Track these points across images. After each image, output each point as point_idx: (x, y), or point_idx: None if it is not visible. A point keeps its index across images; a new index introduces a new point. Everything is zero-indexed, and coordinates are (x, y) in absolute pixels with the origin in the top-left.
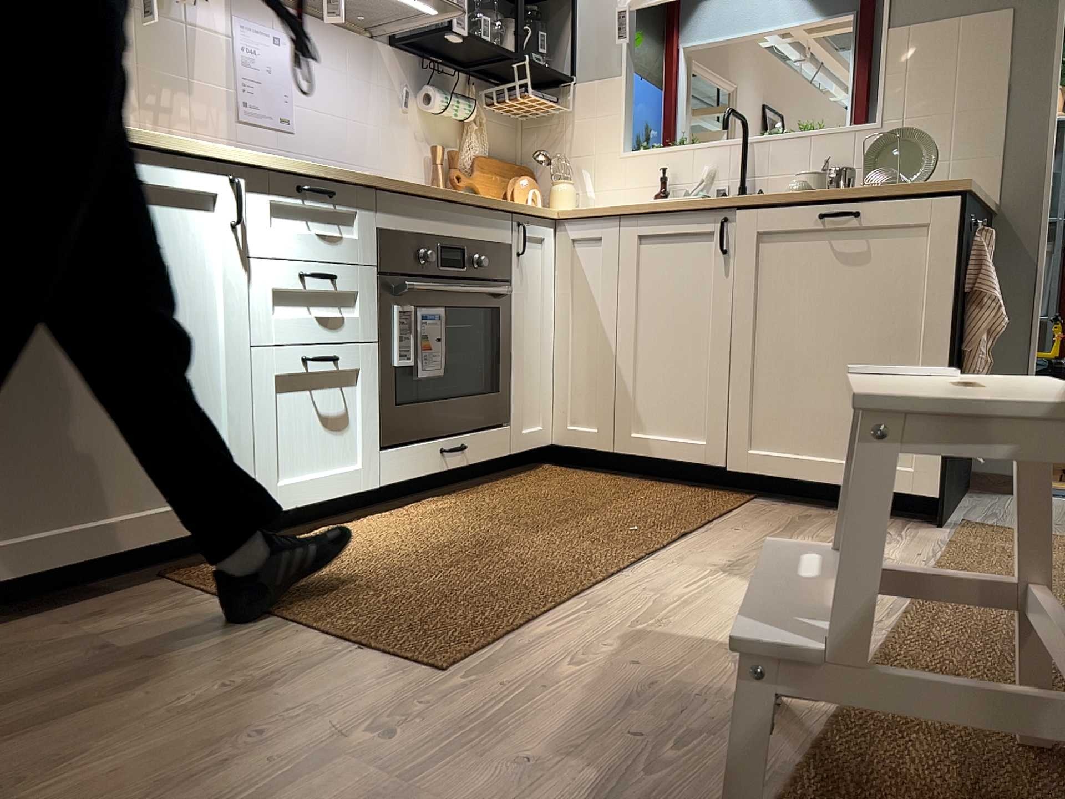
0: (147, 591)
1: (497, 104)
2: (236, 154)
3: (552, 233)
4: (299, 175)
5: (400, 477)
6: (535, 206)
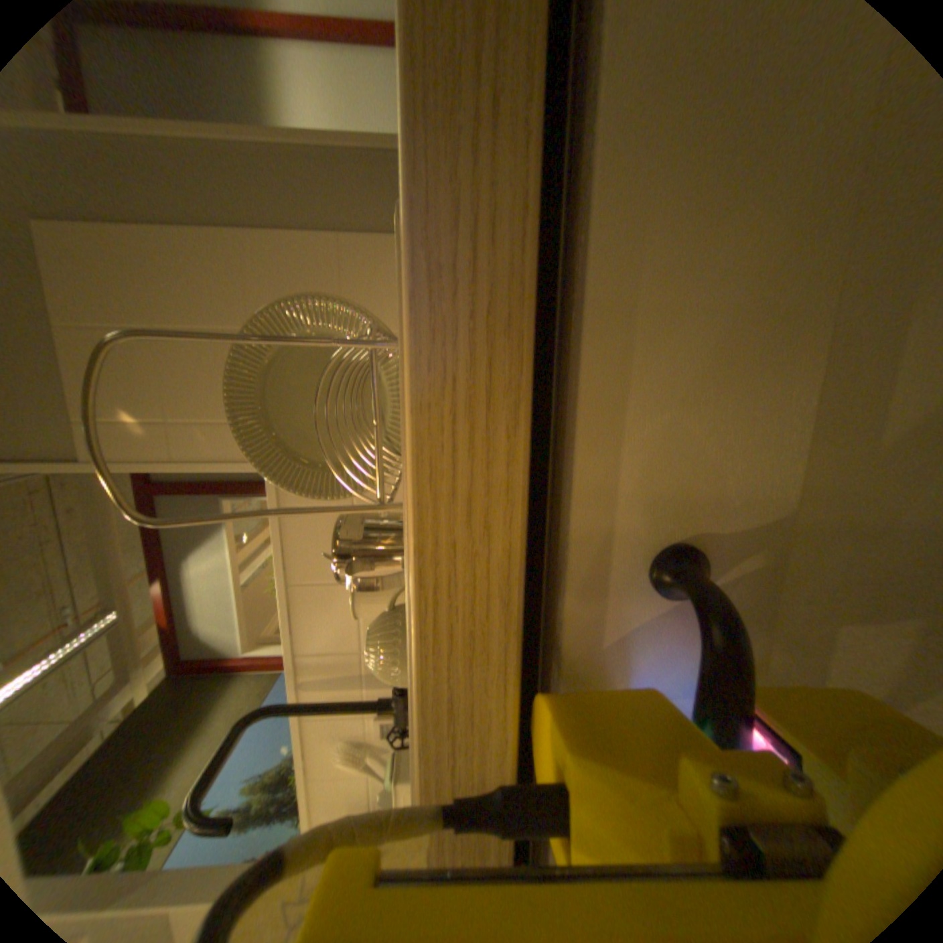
0: None
1: None
2: None
3: None
4: None
5: None
6: None
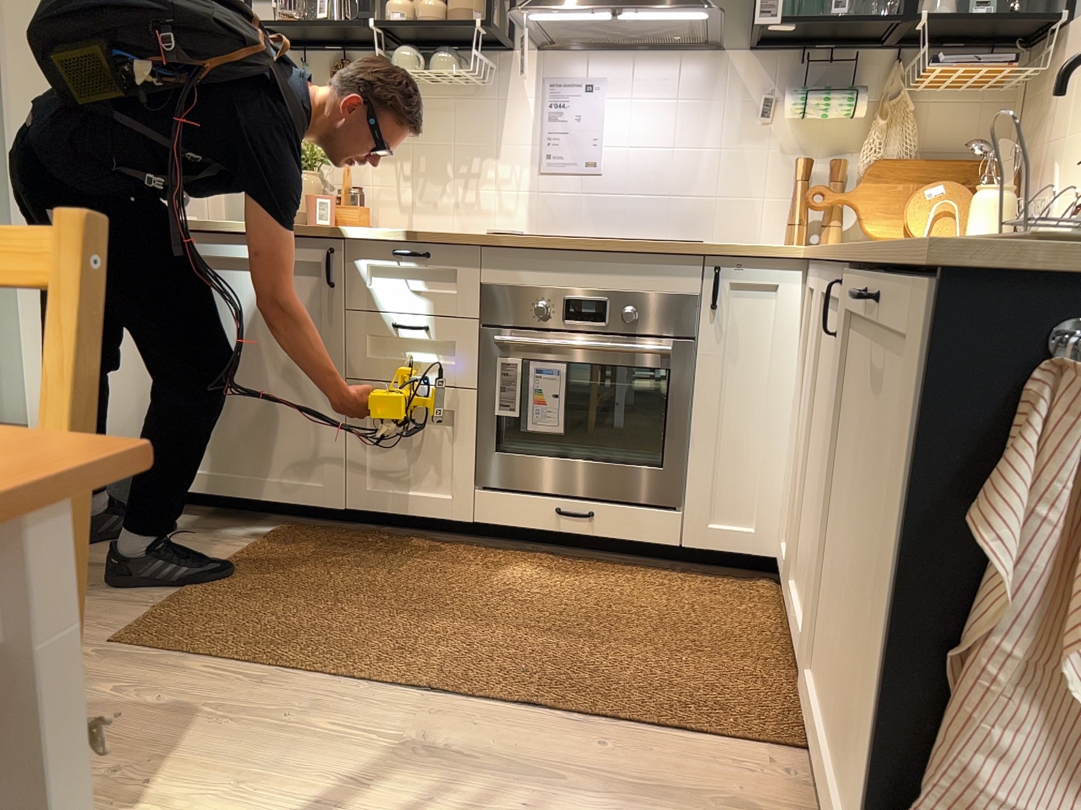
0: (241, 529)
1: (913, 83)
2: (349, 228)
3: (799, 282)
4: (390, 240)
5: (498, 523)
6: (750, 247)
